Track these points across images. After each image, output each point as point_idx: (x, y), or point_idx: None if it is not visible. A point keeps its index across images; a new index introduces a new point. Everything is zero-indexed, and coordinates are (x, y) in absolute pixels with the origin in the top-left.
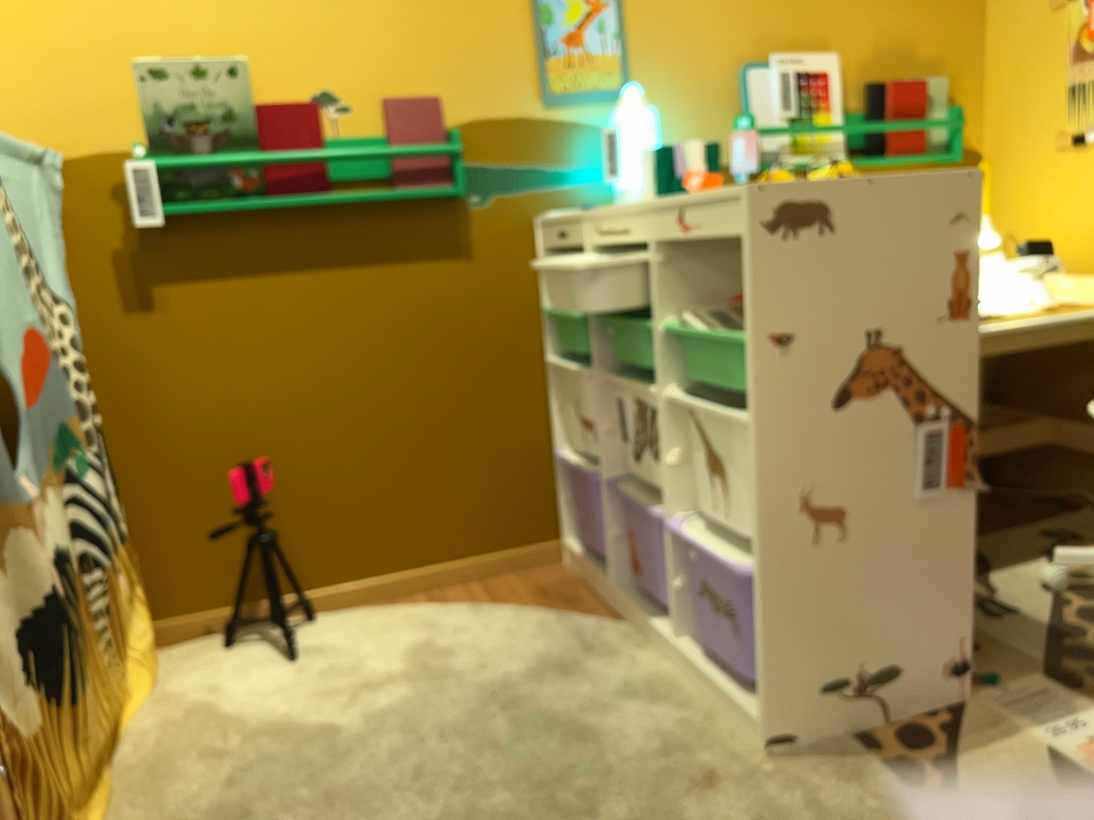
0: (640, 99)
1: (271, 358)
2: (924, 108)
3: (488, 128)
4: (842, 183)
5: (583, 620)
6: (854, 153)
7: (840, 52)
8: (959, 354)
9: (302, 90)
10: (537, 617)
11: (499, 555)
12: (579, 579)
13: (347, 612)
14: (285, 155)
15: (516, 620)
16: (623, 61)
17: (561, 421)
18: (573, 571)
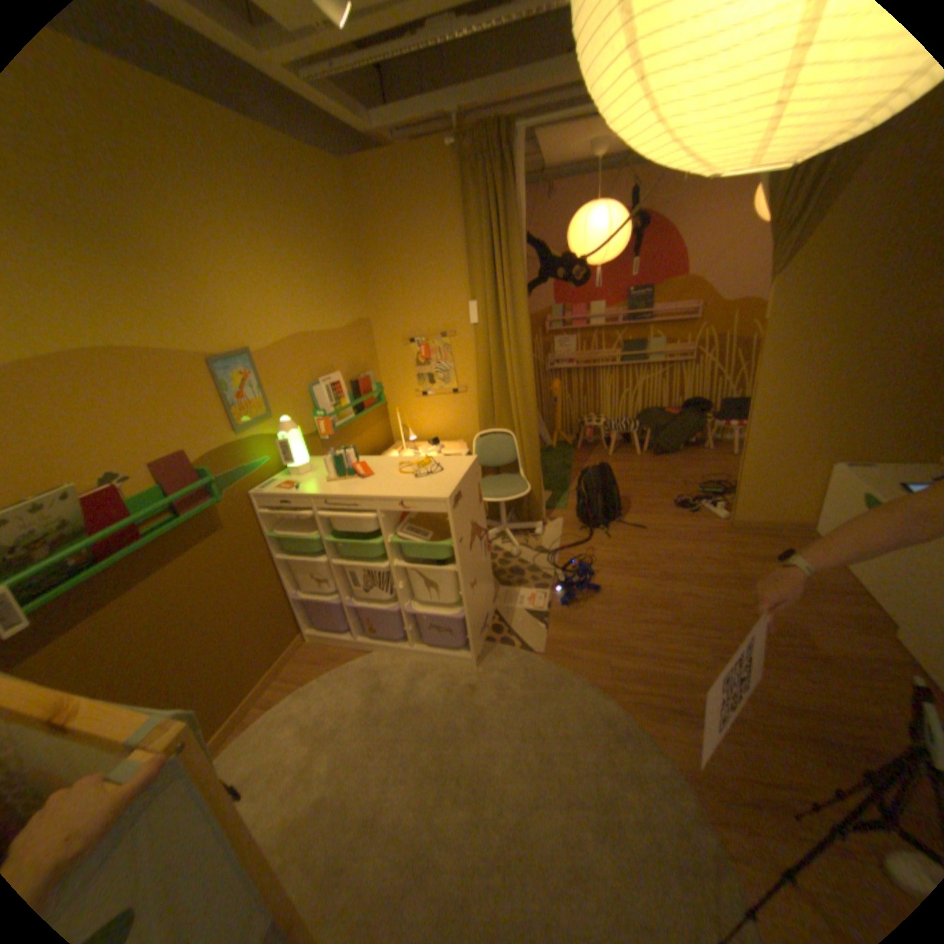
0: (293, 424)
1: (126, 654)
2: (371, 387)
3: (213, 457)
4: (461, 482)
5: (354, 663)
6: (354, 412)
7: (338, 370)
8: (482, 514)
9: (91, 480)
10: (333, 676)
11: (278, 661)
12: (323, 645)
13: (225, 750)
14: (103, 528)
15: (326, 684)
16: (265, 400)
17: (288, 582)
18: (316, 644)
